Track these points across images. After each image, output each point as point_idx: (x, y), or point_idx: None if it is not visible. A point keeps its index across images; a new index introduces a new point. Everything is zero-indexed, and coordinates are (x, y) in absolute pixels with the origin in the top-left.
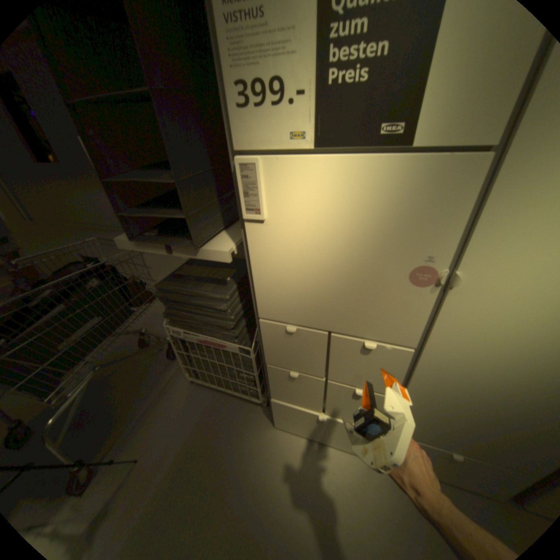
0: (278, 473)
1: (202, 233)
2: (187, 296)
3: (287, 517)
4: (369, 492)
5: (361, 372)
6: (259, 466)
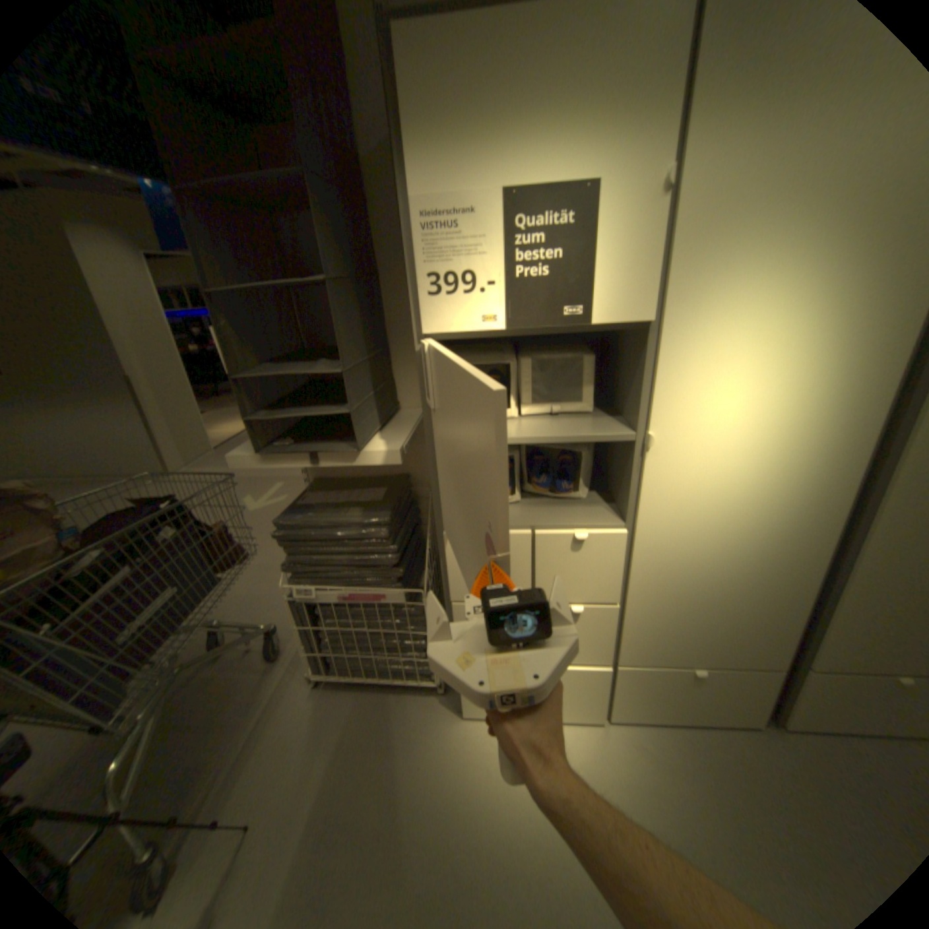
0: (483, 778)
1: (363, 432)
2: (325, 529)
3: (510, 832)
4: (610, 766)
5: (575, 578)
6: (453, 778)
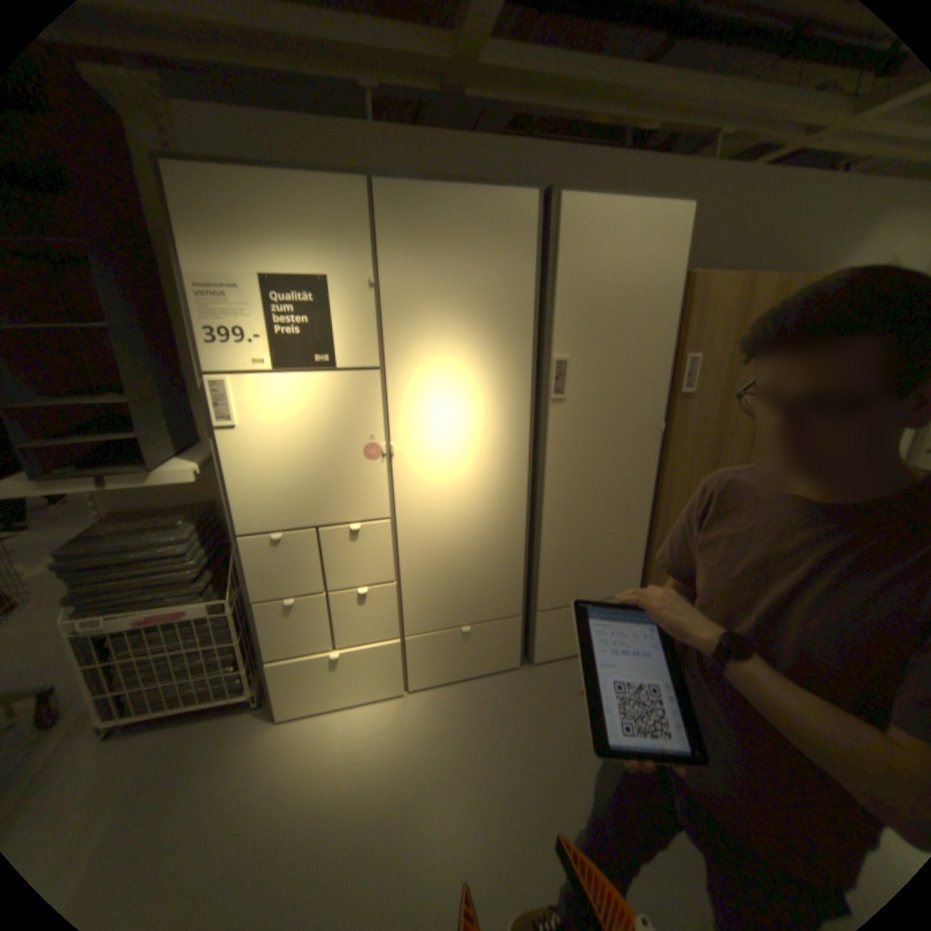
0: (291, 765)
1: (154, 455)
2: (115, 554)
3: (312, 799)
4: (405, 723)
5: (357, 563)
6: (260, 774)
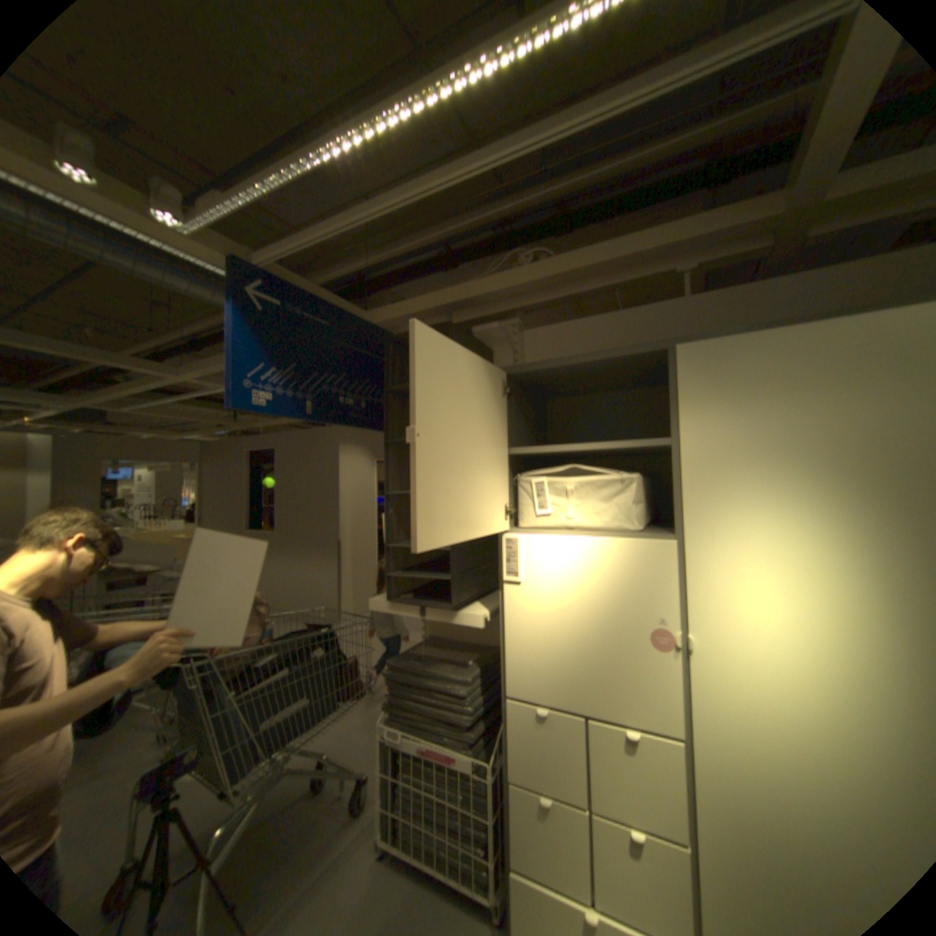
0: None
1: (460, 597)
2: (421, 678)
3: None
4: None
5: (633, 791)
6: None
